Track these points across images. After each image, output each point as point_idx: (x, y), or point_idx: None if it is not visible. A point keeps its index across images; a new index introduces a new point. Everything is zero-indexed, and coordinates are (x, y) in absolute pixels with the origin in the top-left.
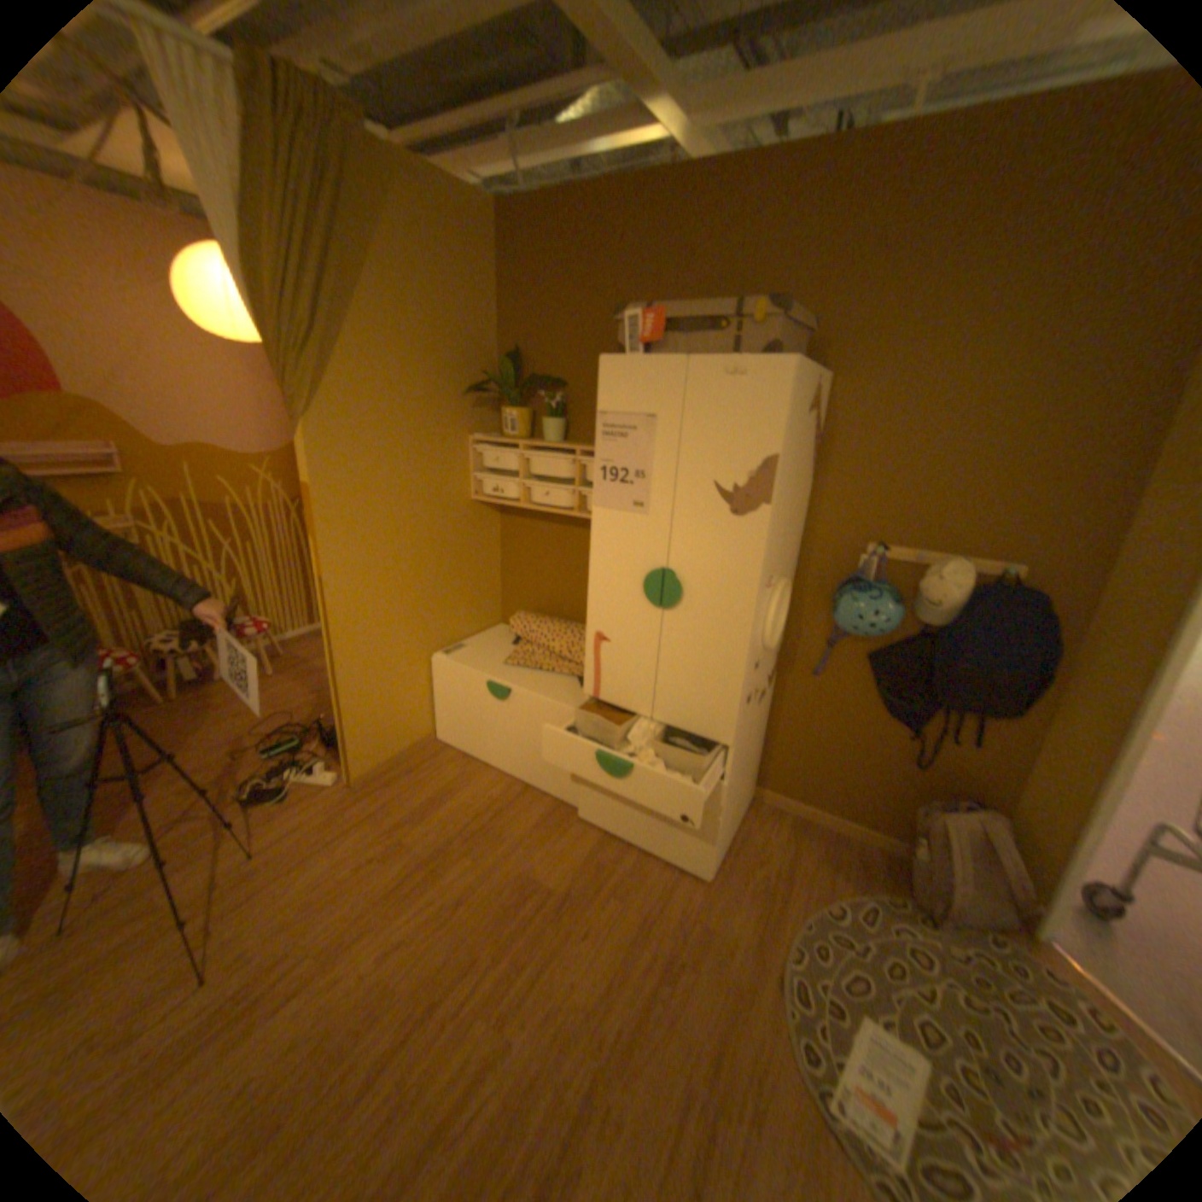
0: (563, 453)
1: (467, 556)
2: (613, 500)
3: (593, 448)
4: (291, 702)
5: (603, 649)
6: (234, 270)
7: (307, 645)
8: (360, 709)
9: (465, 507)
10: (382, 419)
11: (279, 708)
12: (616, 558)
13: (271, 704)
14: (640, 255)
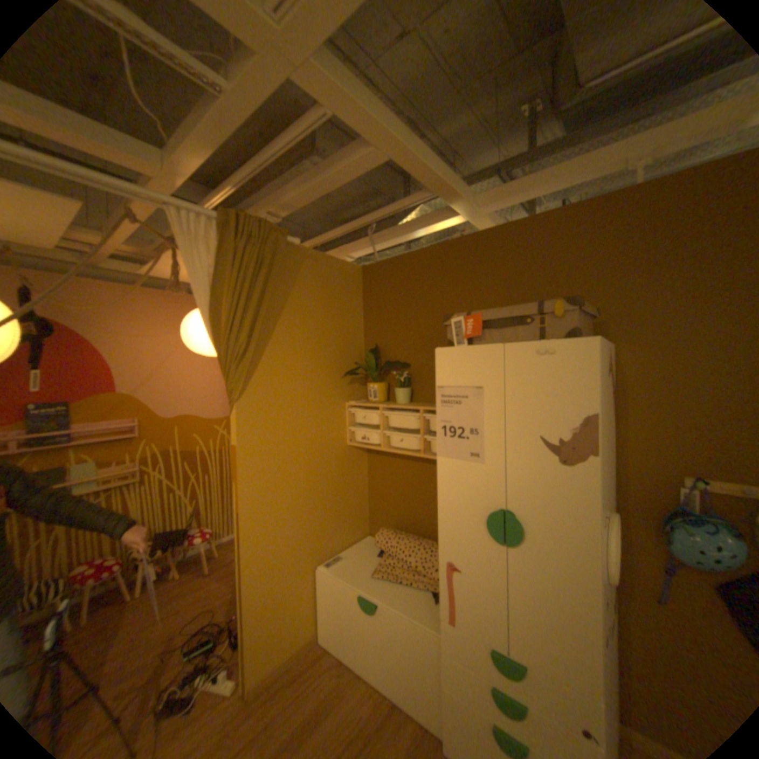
0: (411, 412)
1: (344, 485)
2: (452, 448)
3: (432, 407)
4: (215, 601)
5: (455, 579)
6: (205, 320)
7: None
8: (258, 621)
9: (343, 450)
10: (289, 397)
11: (206, 606)
12: (461, 498)
13: (201, 603)
14: (454, 285)
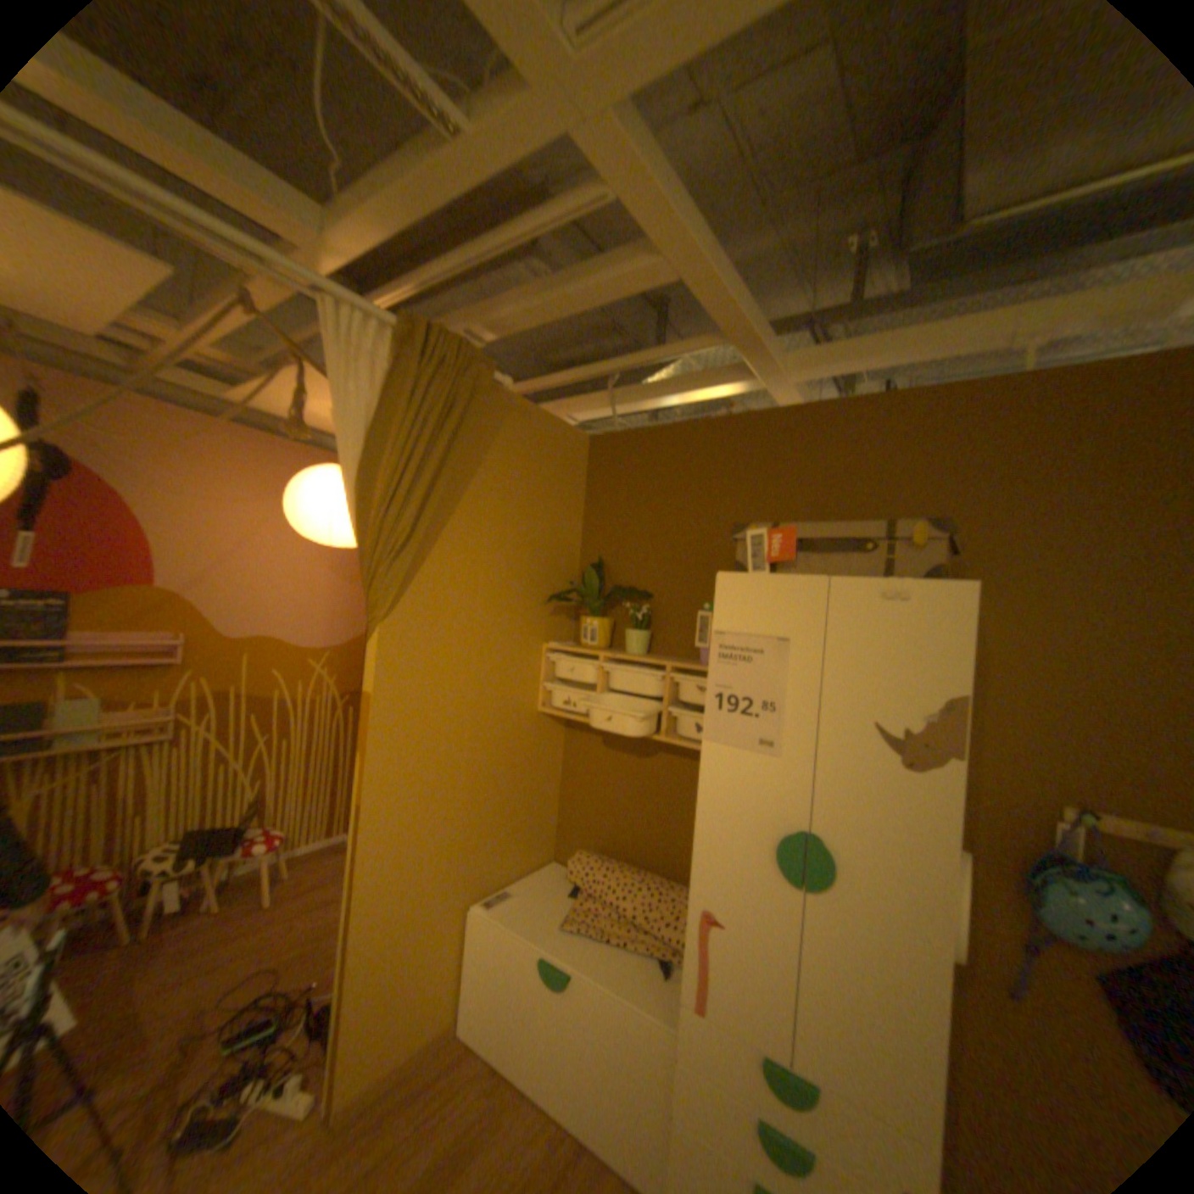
0: (652, 669)
1: (526, 777)
2: (722, 730)
3: (687, 665)
4: (282, 954)
5: (714, 939)
6: (351, 485)
7: (318, 866)
8: (368, 991)
9: (531, 719)
10: (461, 625)
11: (266, 962)
12: (736, 810)
13: (258, 956)
14: (737, 482)
